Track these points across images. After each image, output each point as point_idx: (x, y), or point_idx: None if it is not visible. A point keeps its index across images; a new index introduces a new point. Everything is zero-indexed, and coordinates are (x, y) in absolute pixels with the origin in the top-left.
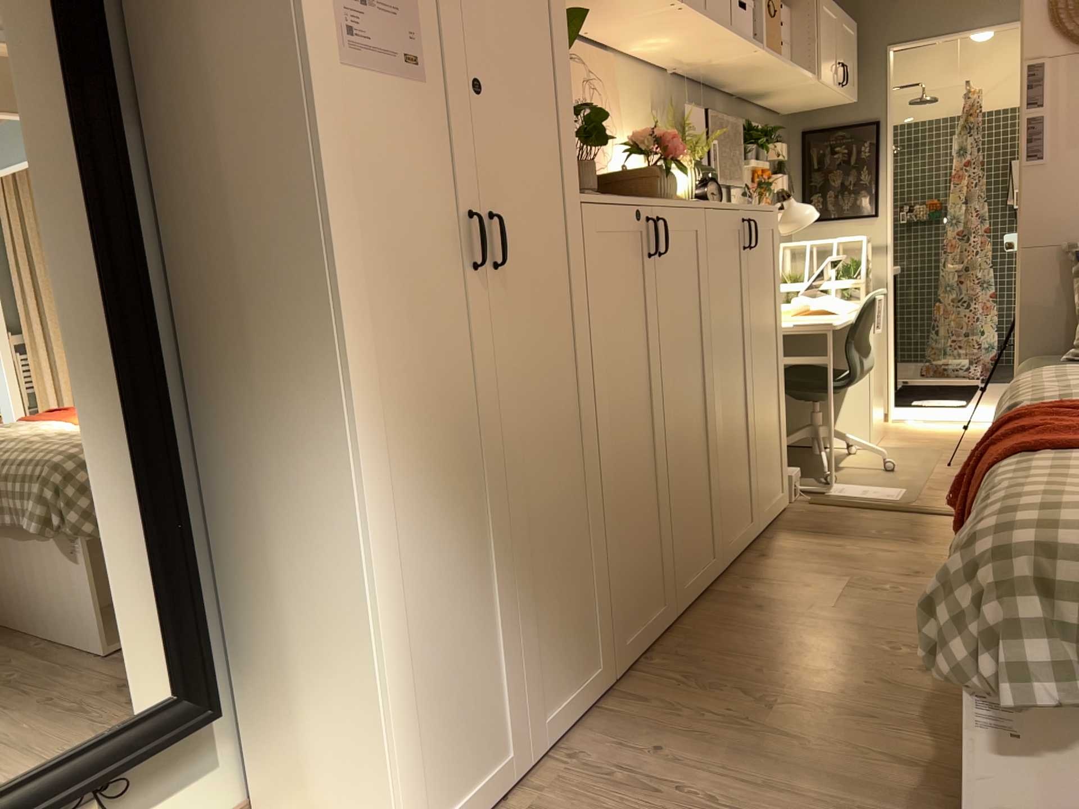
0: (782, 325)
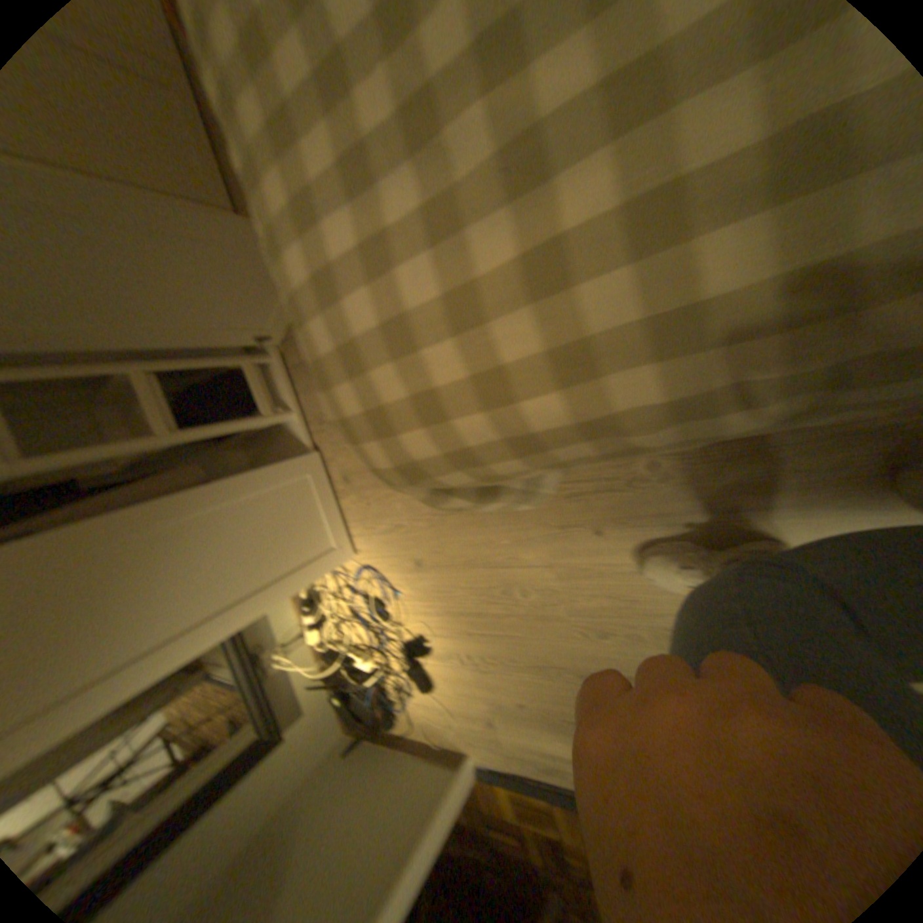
0: None
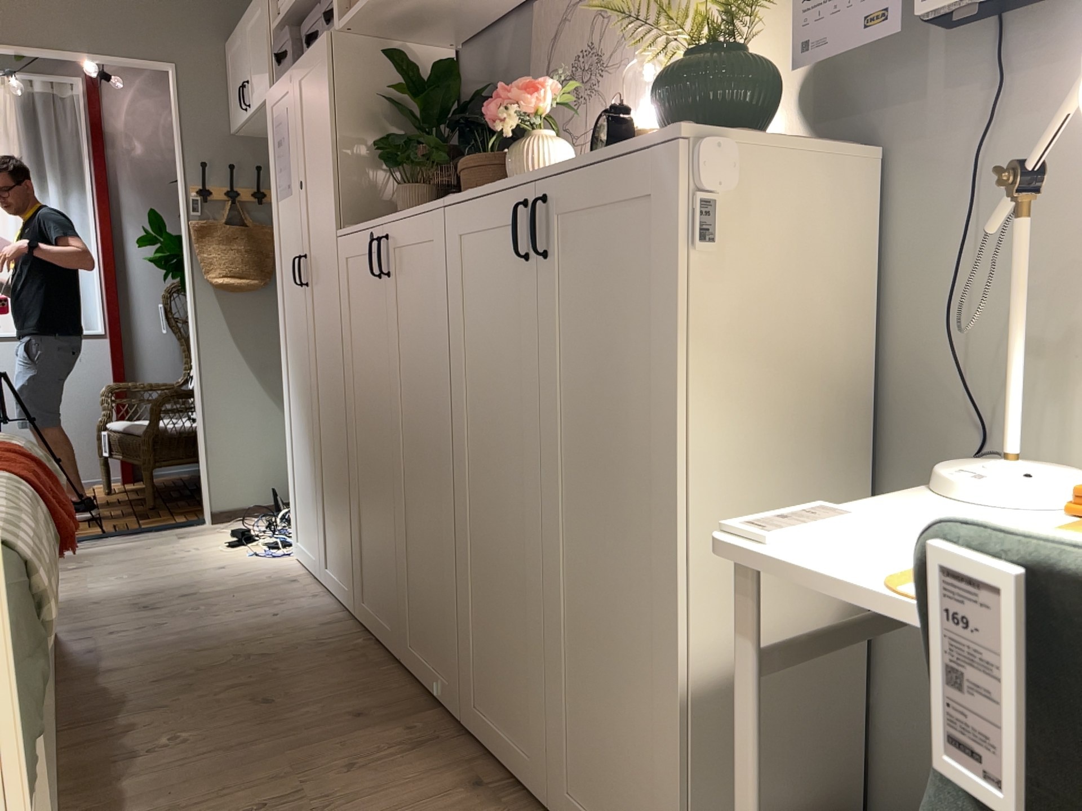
0: (681, 472)
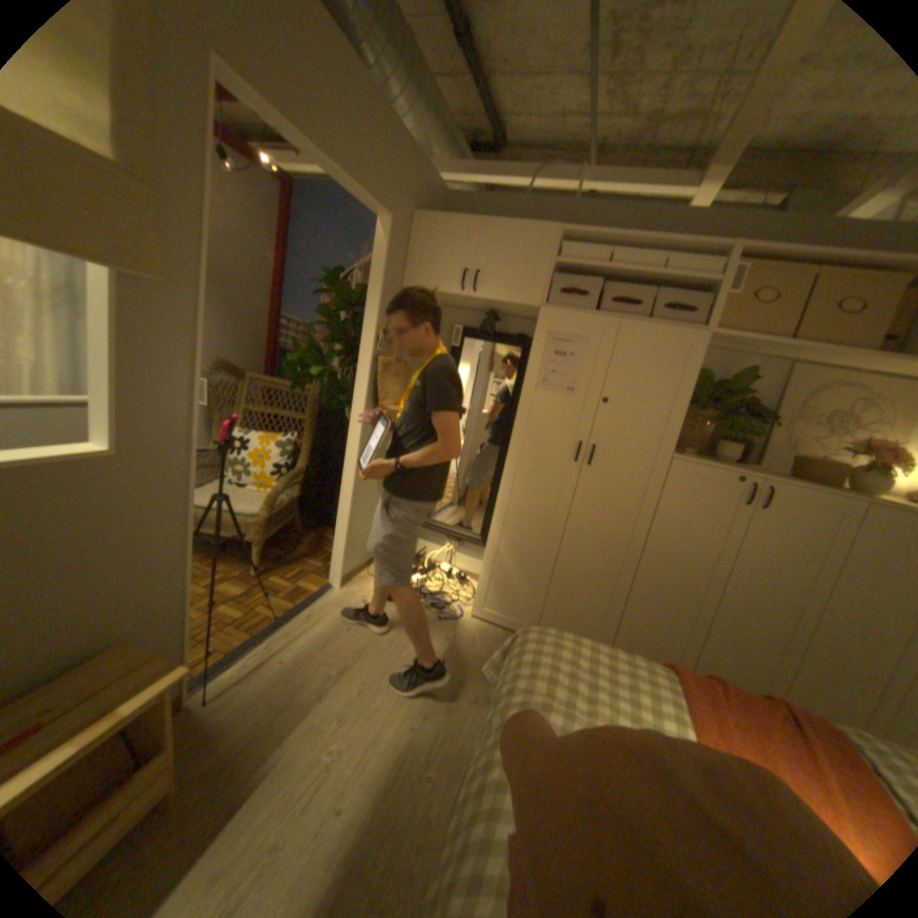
0: None
